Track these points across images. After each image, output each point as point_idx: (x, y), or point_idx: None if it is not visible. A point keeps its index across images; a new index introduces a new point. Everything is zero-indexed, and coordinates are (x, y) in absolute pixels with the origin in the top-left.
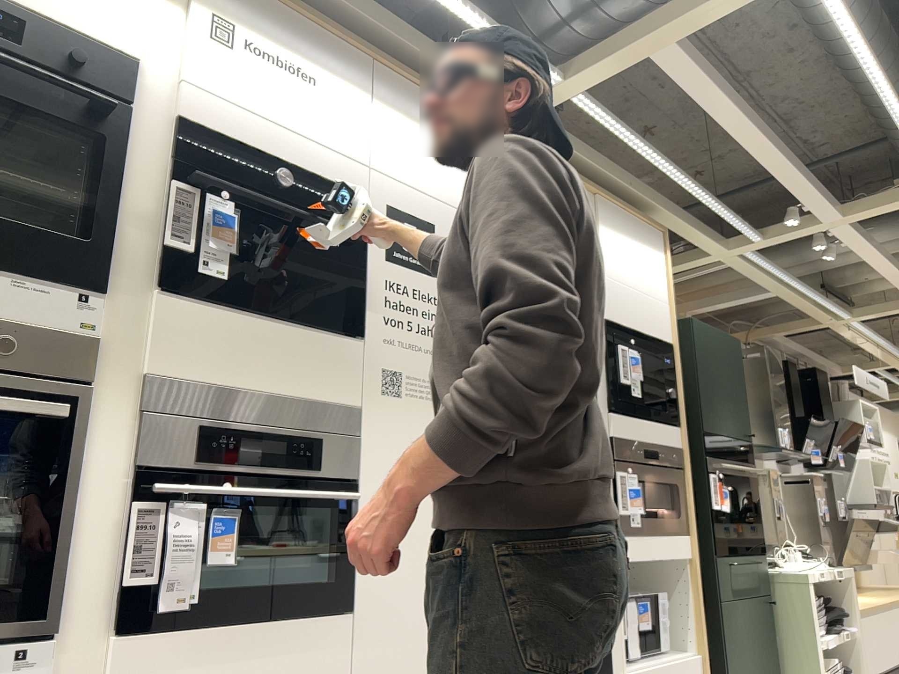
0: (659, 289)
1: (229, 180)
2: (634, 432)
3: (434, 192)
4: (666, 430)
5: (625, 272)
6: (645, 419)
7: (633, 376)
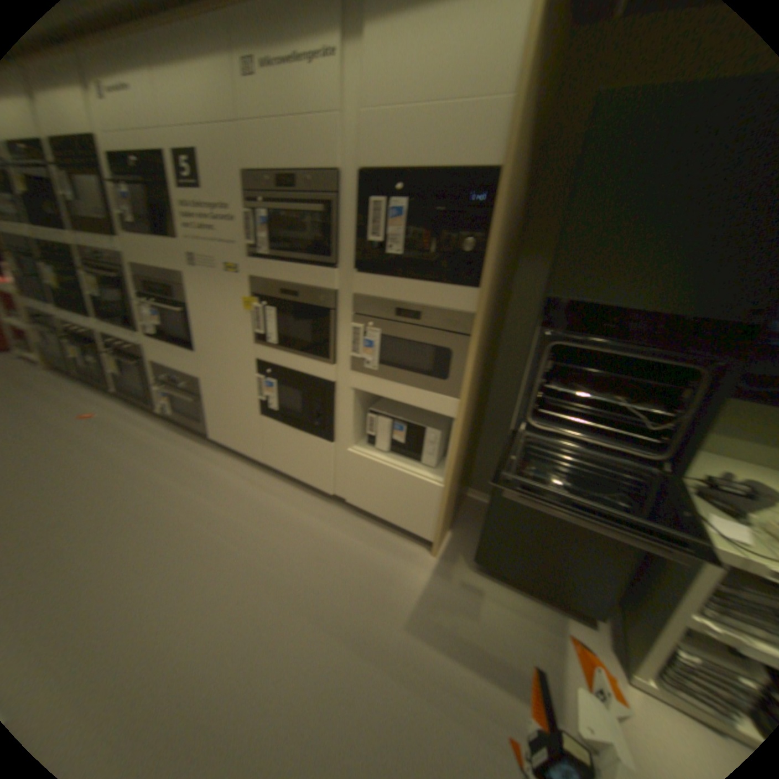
0: (494, 71)
1: (129, 175)
2: (384, 291)
3: (194, 122)
4: (446, 290)
5: (407, 82)
6: (416, 277)
7: (391, 231)
